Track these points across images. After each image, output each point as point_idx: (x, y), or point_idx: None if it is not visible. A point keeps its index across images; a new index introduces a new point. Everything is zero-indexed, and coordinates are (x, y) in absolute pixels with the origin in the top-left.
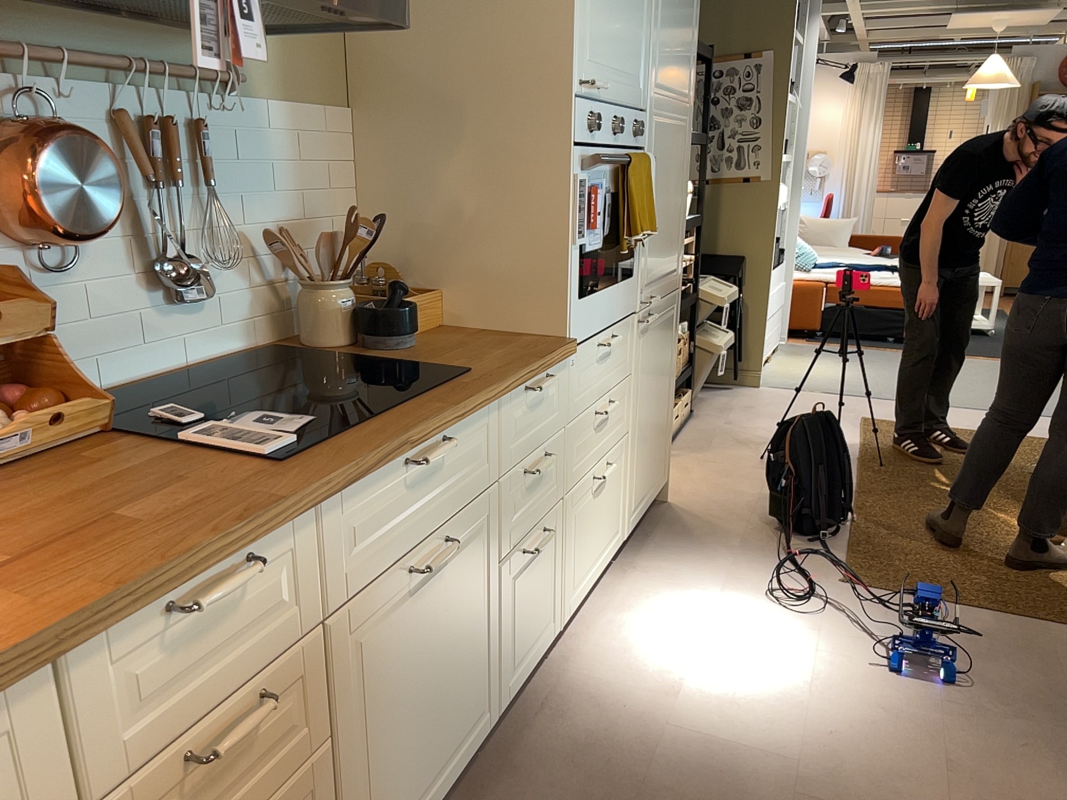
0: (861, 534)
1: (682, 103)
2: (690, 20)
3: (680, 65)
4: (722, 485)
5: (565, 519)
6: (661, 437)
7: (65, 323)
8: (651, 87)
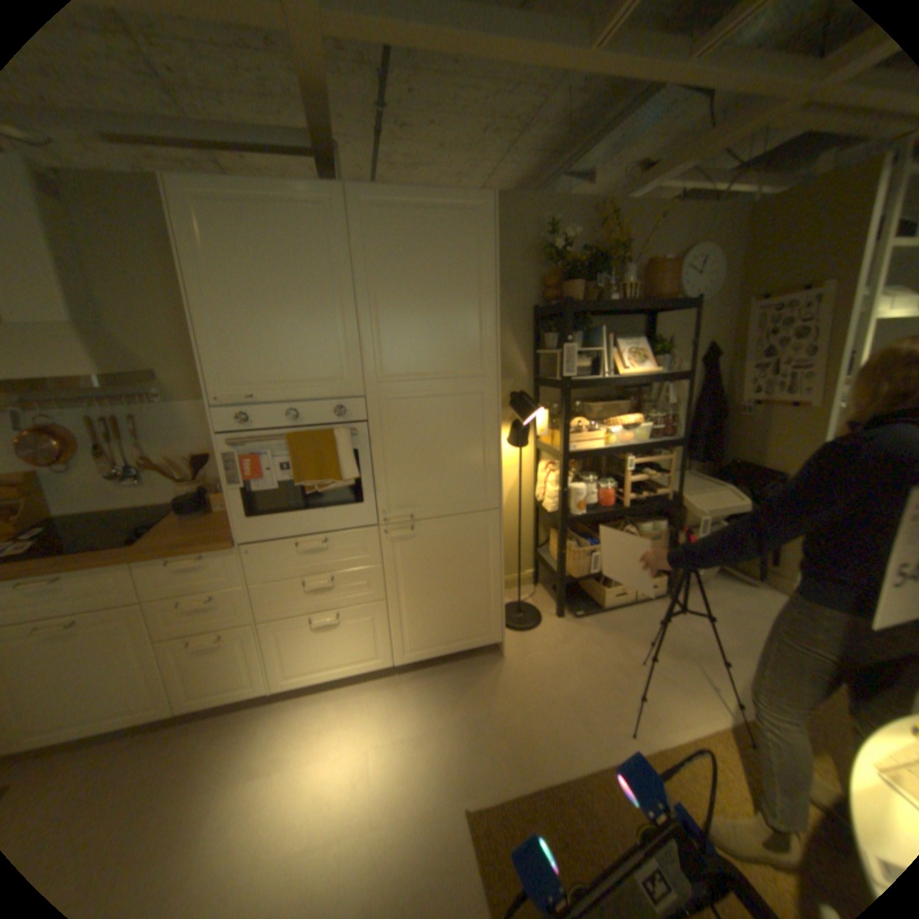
0: (574, 796)
1: (465, 375)
2: (468, 312)
3: (447, 349)
4: (563, 669)
5: (258, 638)
6: (475, 611)
7: (65, 490)
8: (367, 377)
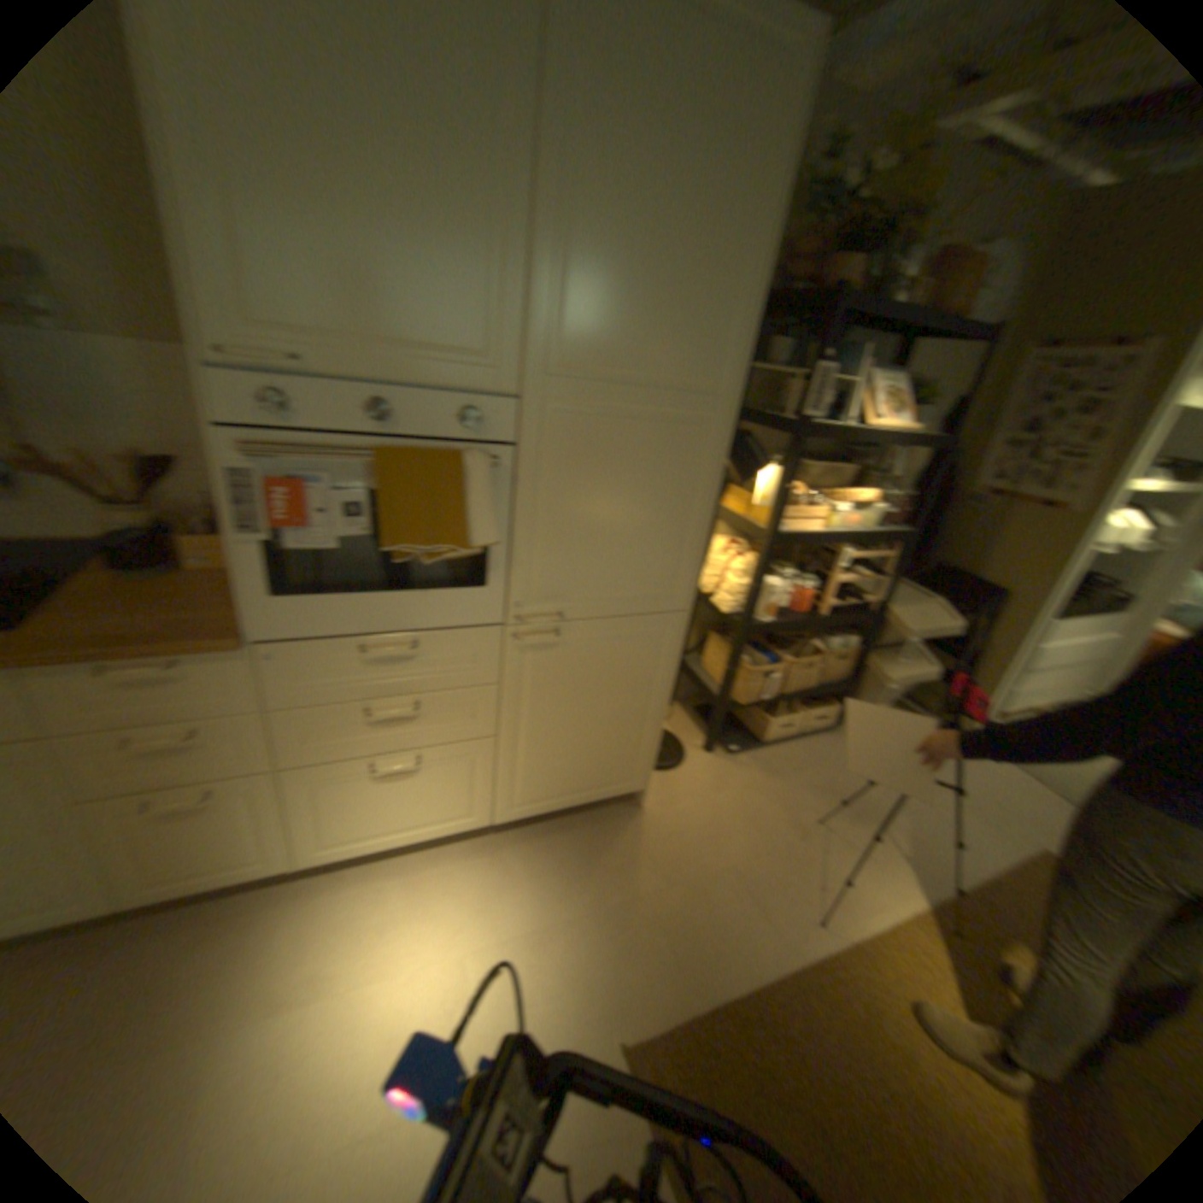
0: (761, 1013)
1: (689, 388)
2: (722, 268)
3: (672, 332)
4: (721, 828)
5: (275, 794)
6: (617, 751)
7: None
8: (528, 359)
